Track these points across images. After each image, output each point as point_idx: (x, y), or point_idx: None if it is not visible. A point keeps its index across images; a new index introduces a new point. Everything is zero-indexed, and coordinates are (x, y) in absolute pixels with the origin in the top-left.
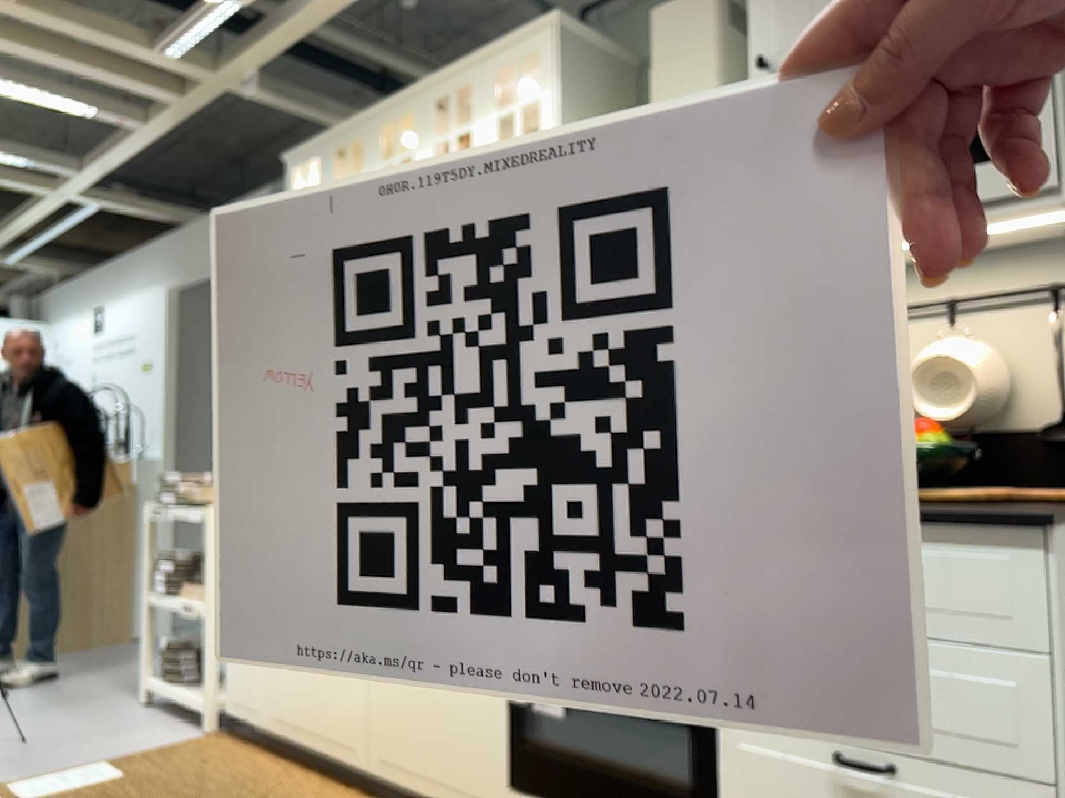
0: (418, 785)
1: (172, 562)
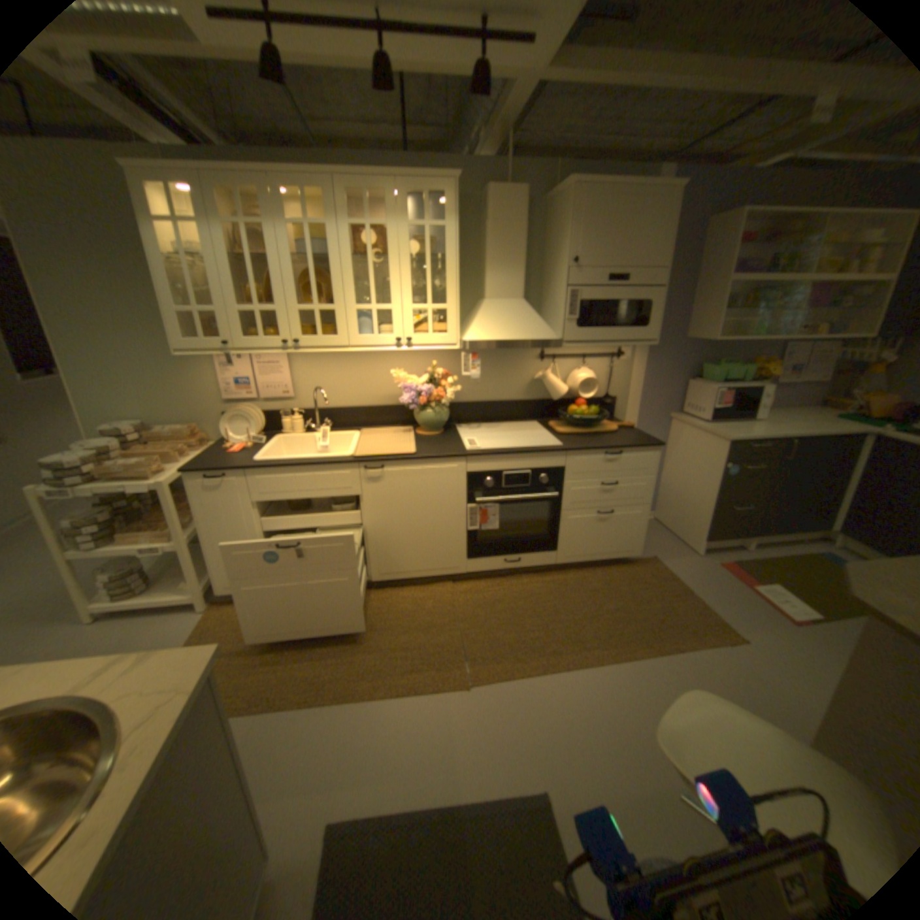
0: (412, 576)
1: (90, 526)
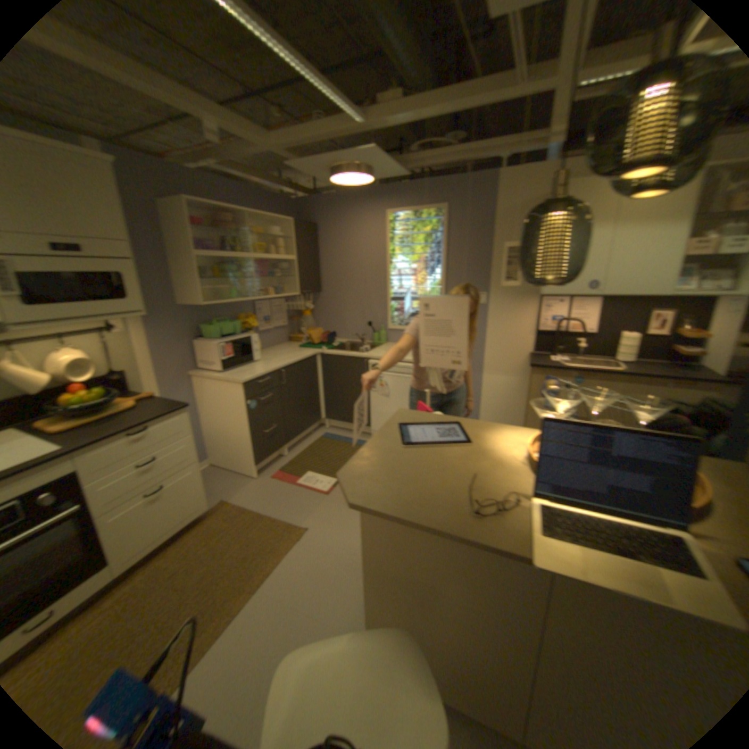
0: None
1: None
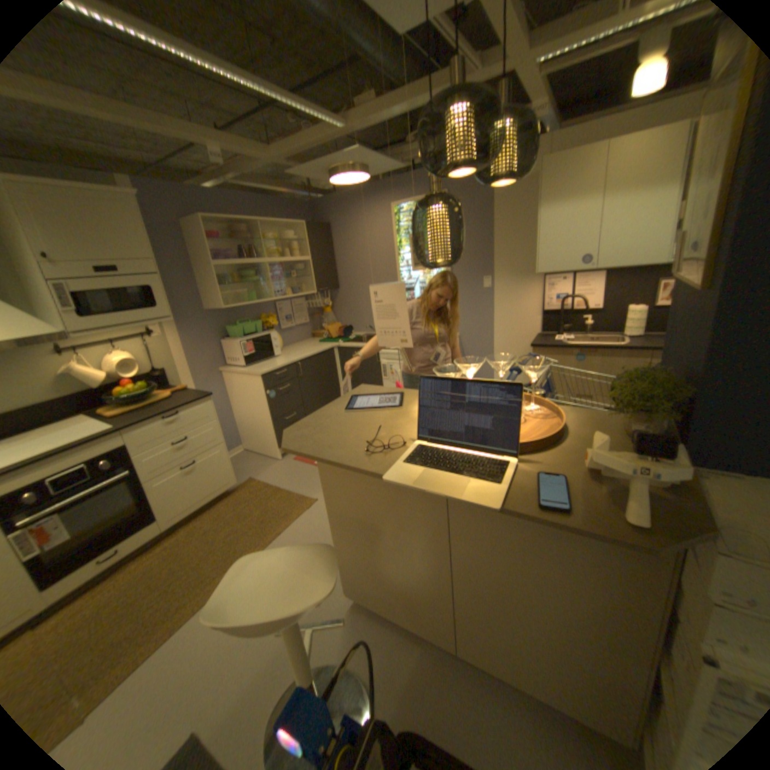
0: None
1: None
